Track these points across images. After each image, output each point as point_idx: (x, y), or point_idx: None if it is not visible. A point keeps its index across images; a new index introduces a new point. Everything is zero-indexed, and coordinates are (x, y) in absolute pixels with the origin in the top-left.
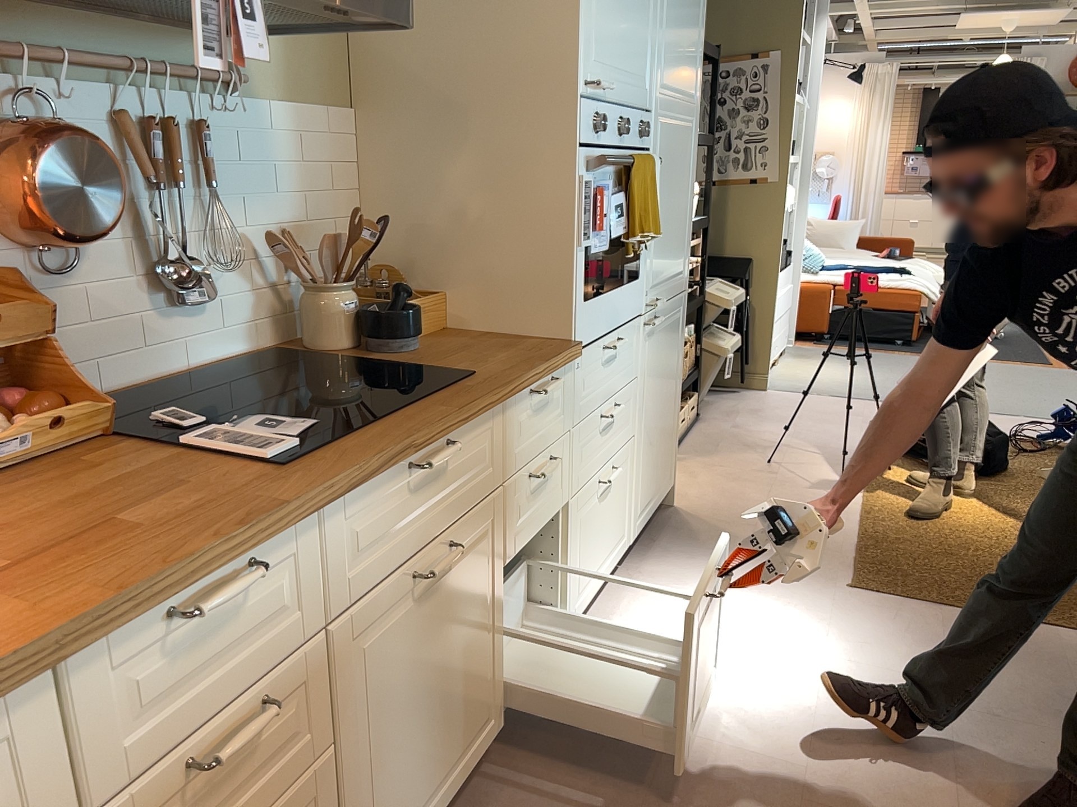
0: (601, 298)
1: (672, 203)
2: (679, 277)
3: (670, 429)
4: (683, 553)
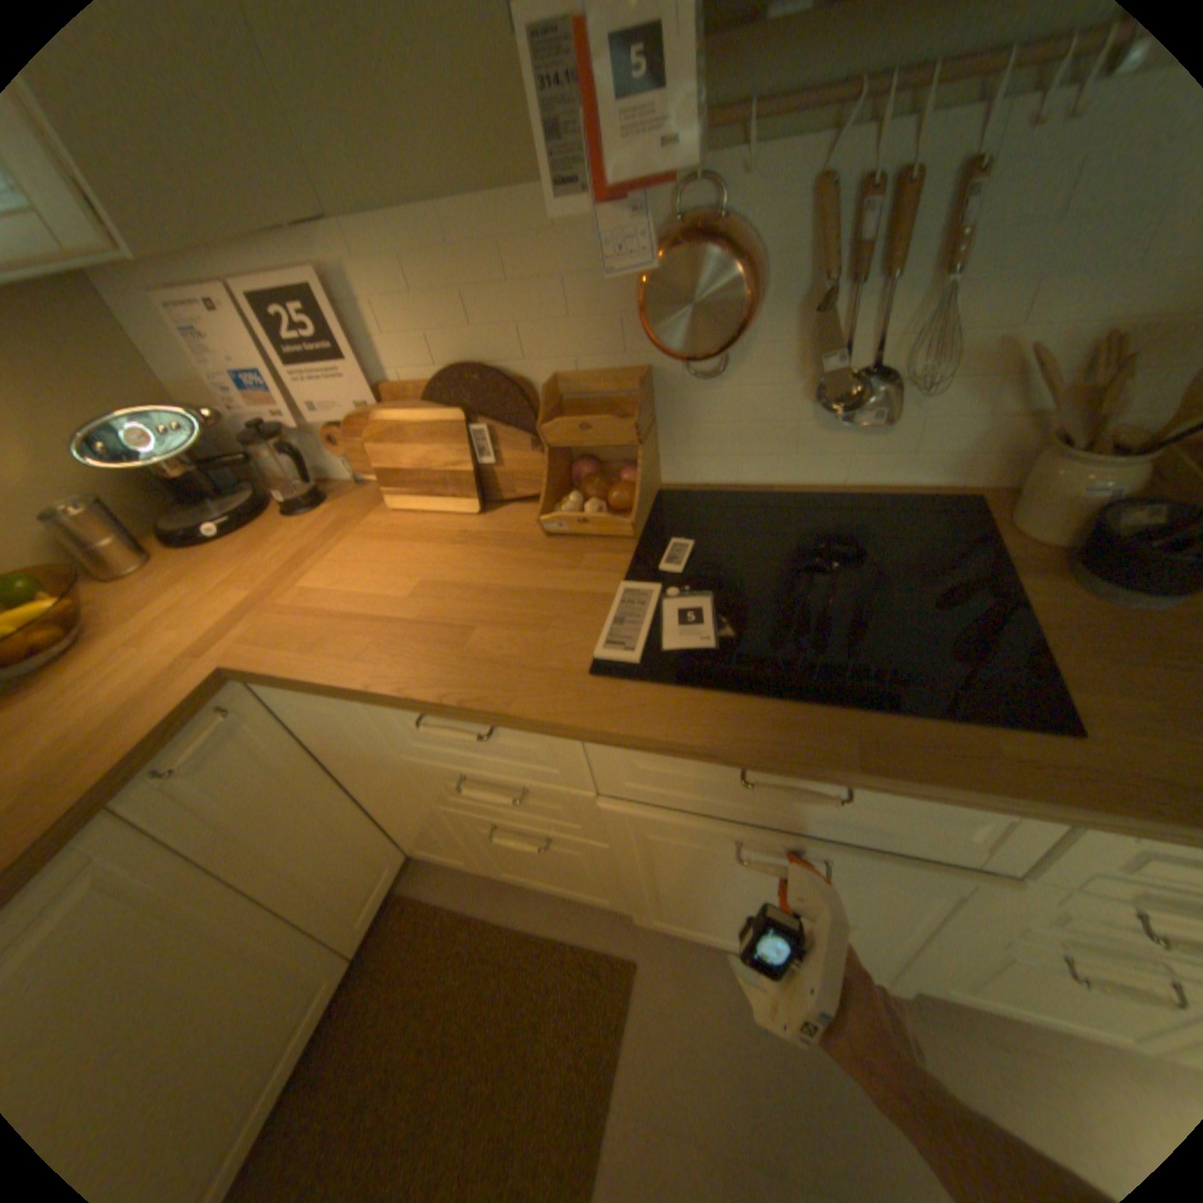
0: None
1: None
2: None
3: None
4: None
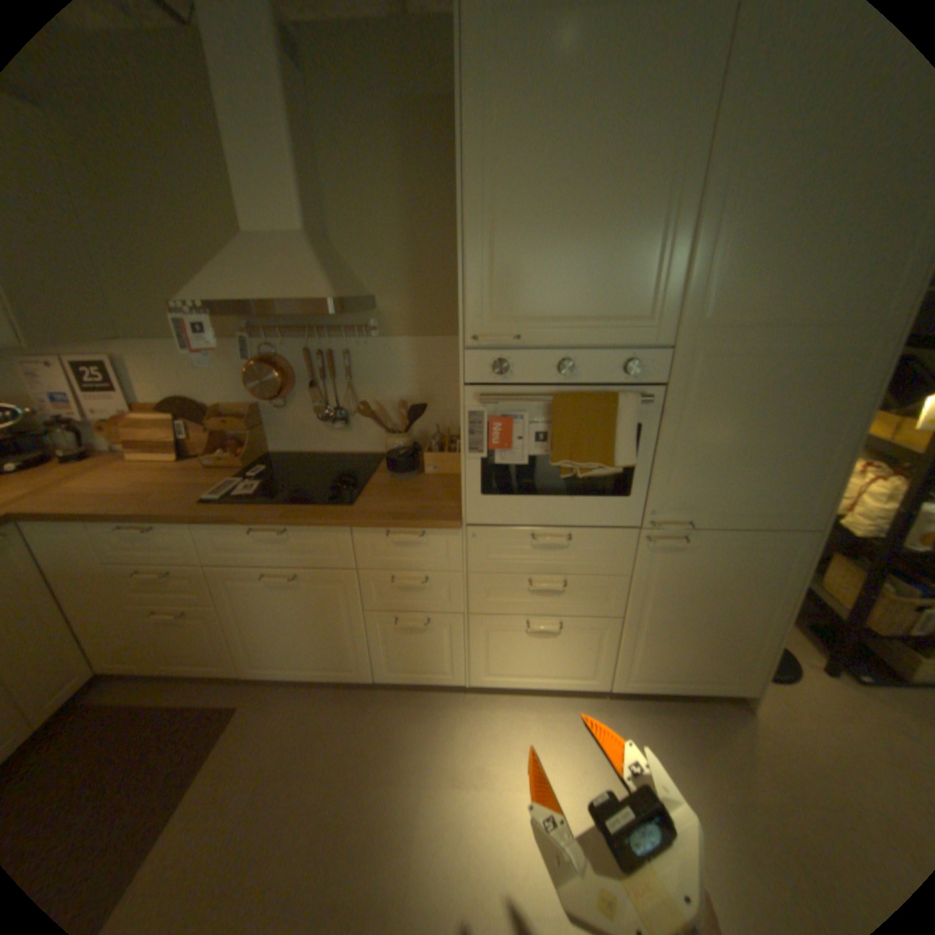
0: (519, 499)
1: (751, 437)
2: (787, 514)
3: (742, 647)
4: (672, 745)
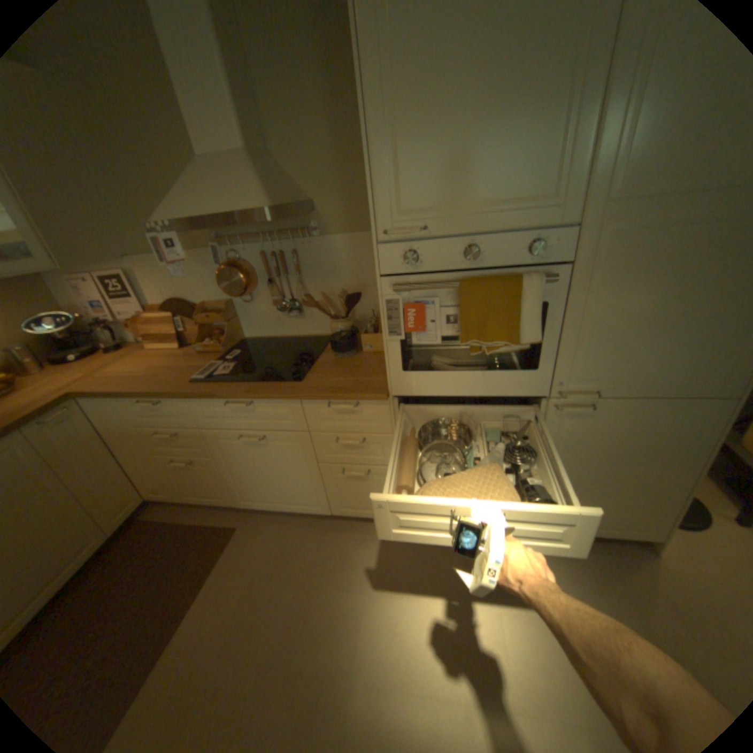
0: (435, 374)
1: (663, 310)
2: (699, 383)
3: (647, 500)
4: (577, 577)
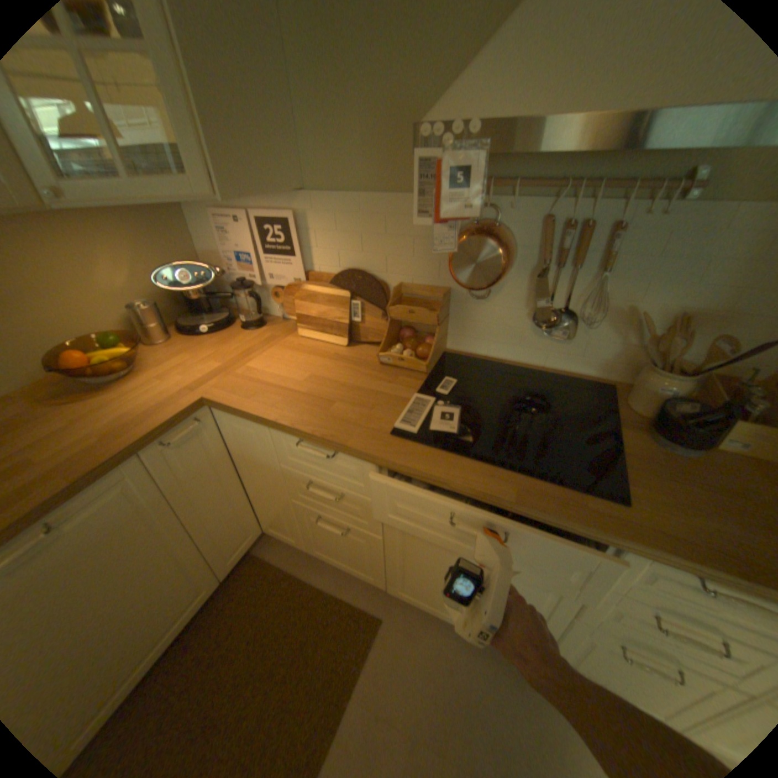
0: None
1: None
2: None
3: None
4: None
